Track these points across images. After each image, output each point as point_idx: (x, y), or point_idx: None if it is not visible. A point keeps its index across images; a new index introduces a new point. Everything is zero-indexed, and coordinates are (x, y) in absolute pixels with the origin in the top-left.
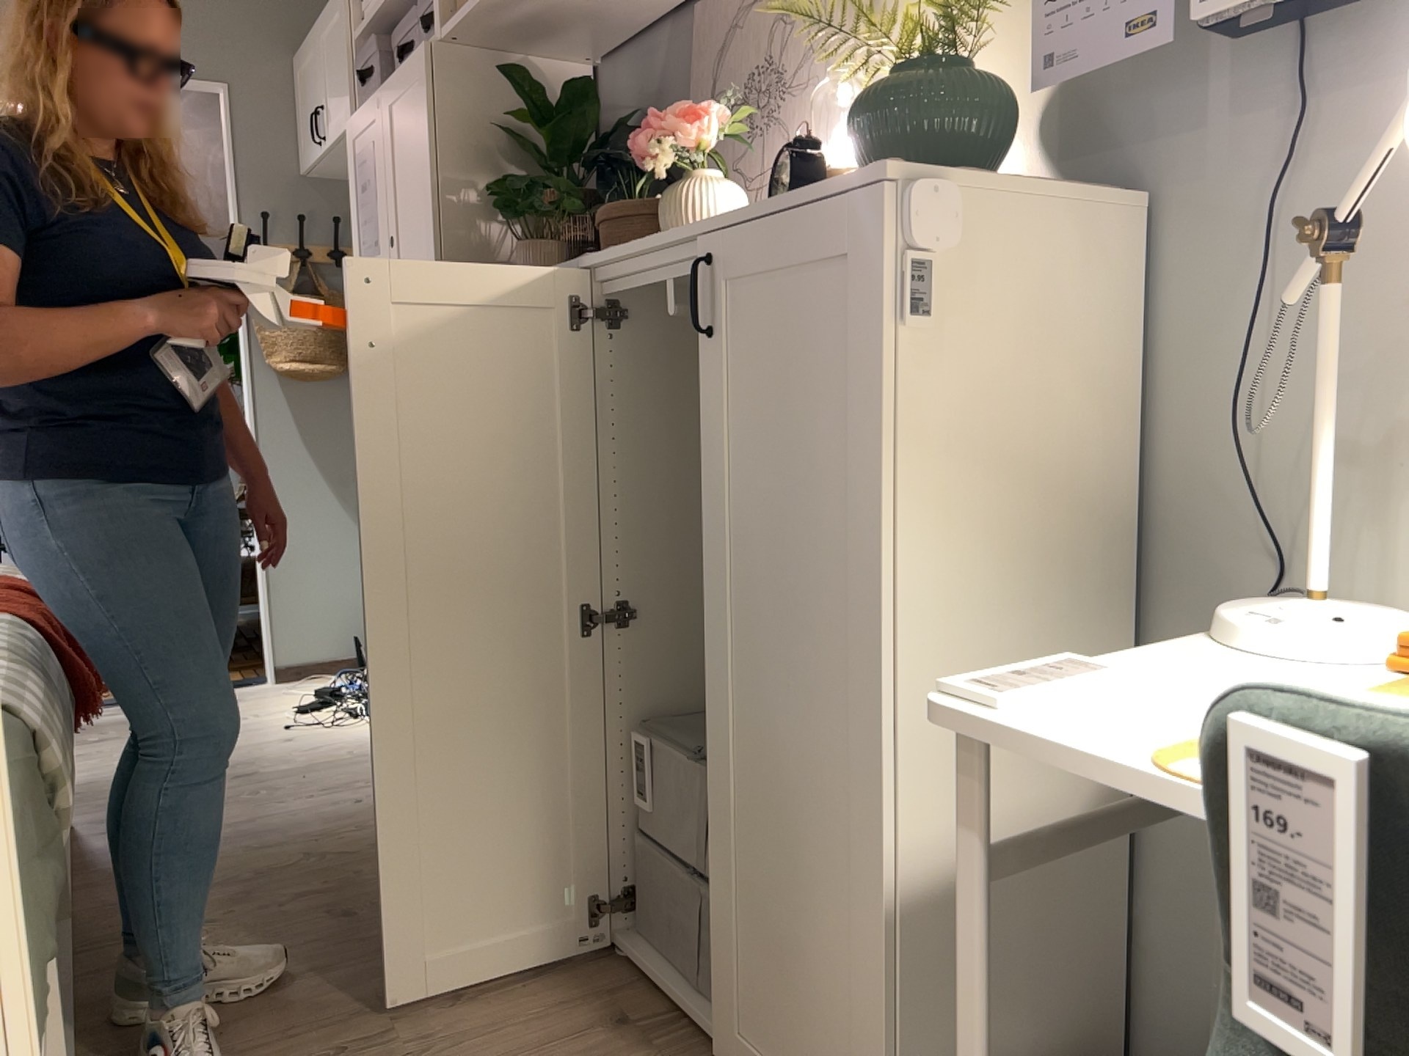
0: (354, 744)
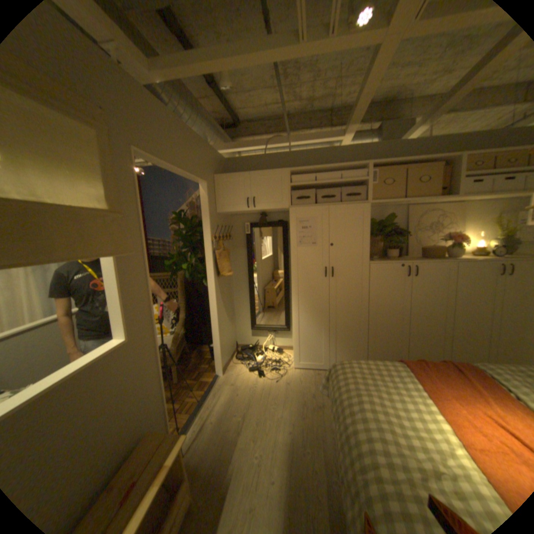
0: (303, 376)
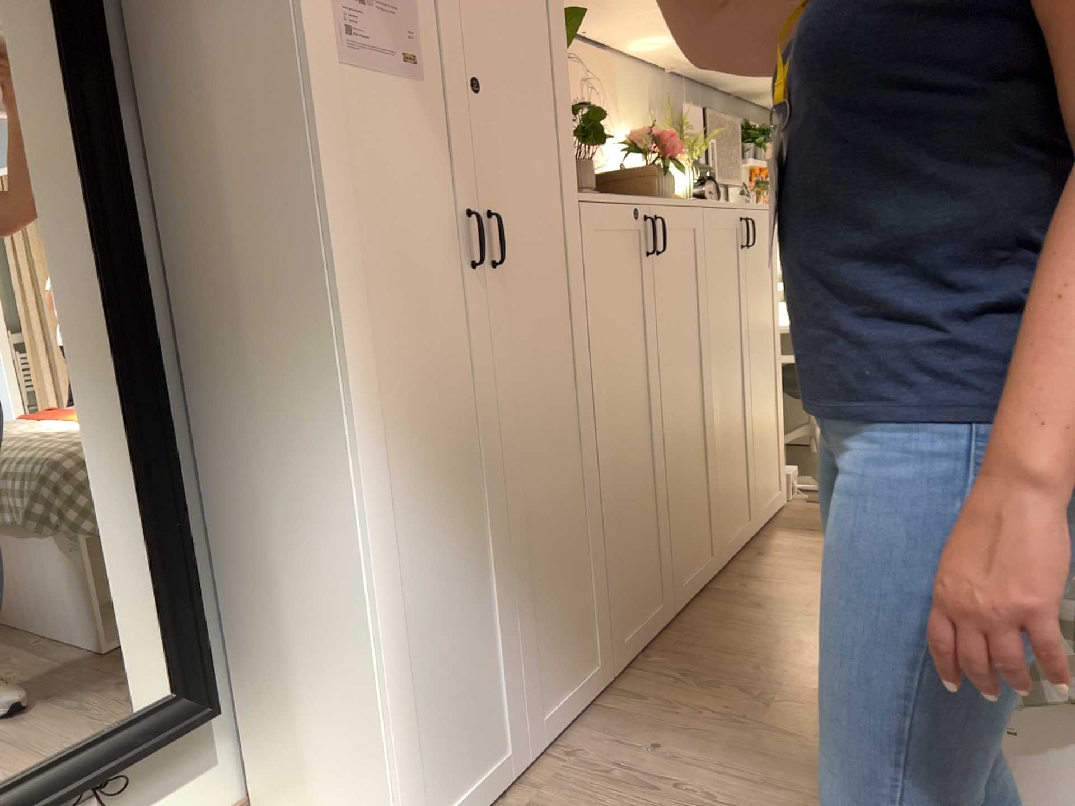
0: None
